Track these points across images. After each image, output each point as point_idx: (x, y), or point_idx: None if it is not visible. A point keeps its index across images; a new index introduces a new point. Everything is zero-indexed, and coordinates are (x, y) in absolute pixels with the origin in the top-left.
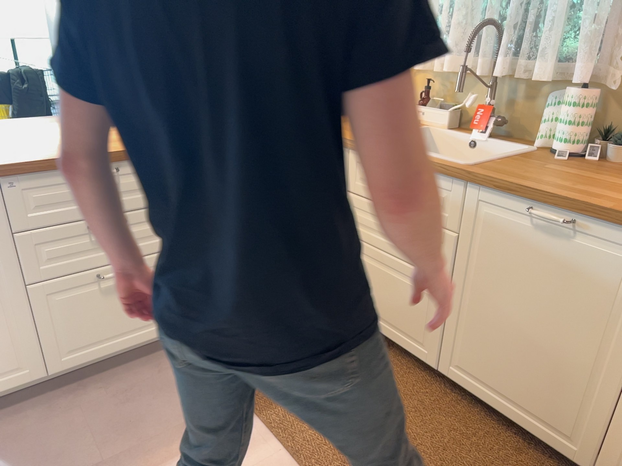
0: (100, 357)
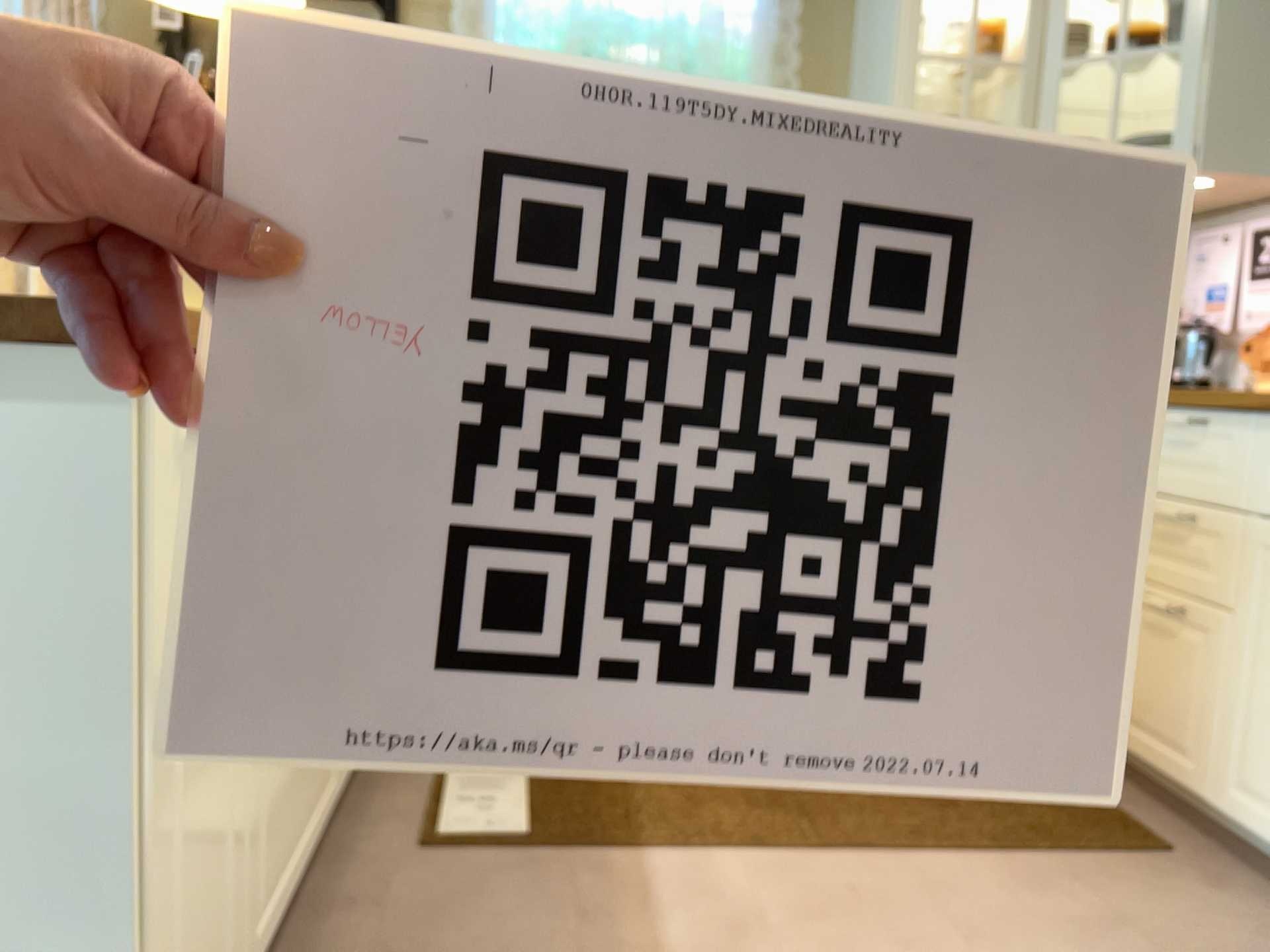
0: (269, 925)
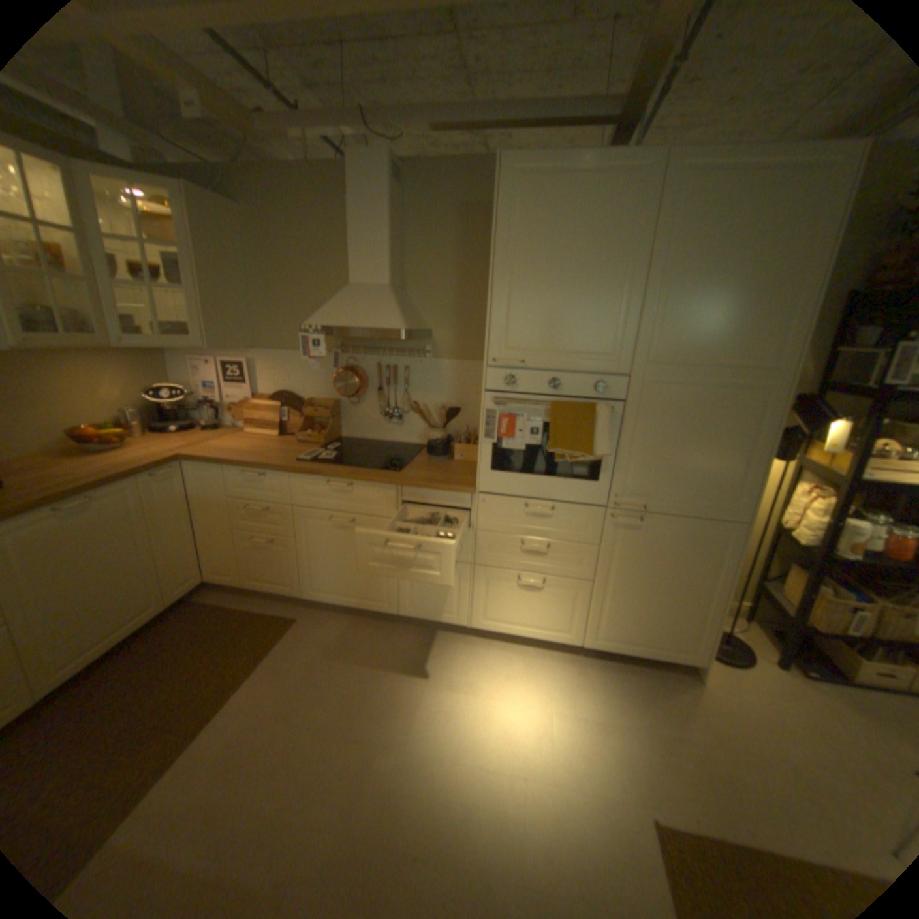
0: None
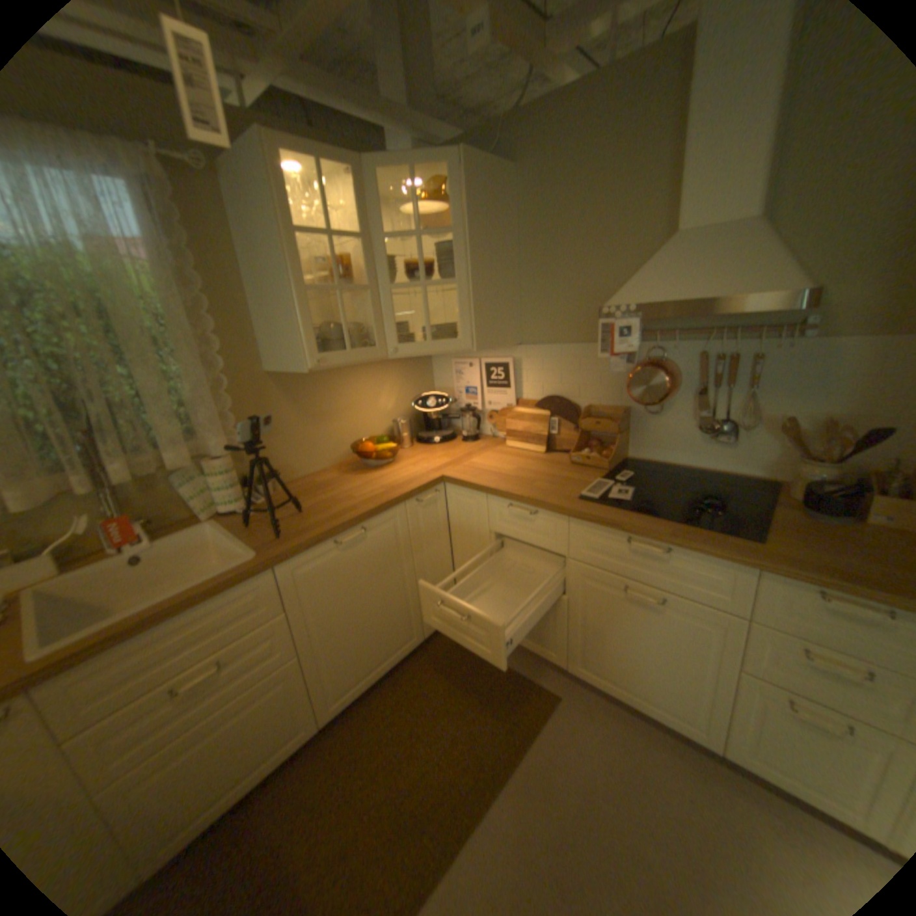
0: None
